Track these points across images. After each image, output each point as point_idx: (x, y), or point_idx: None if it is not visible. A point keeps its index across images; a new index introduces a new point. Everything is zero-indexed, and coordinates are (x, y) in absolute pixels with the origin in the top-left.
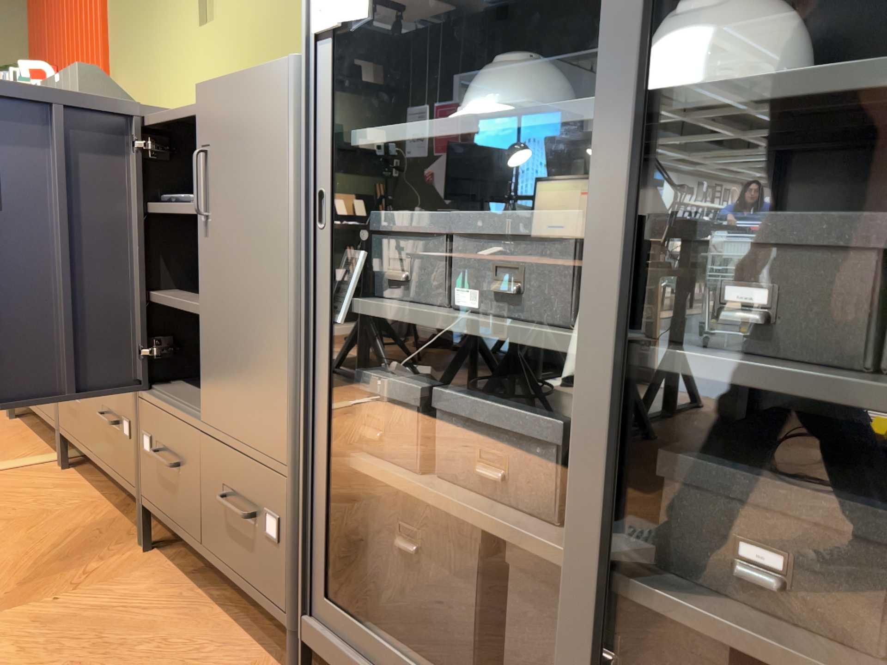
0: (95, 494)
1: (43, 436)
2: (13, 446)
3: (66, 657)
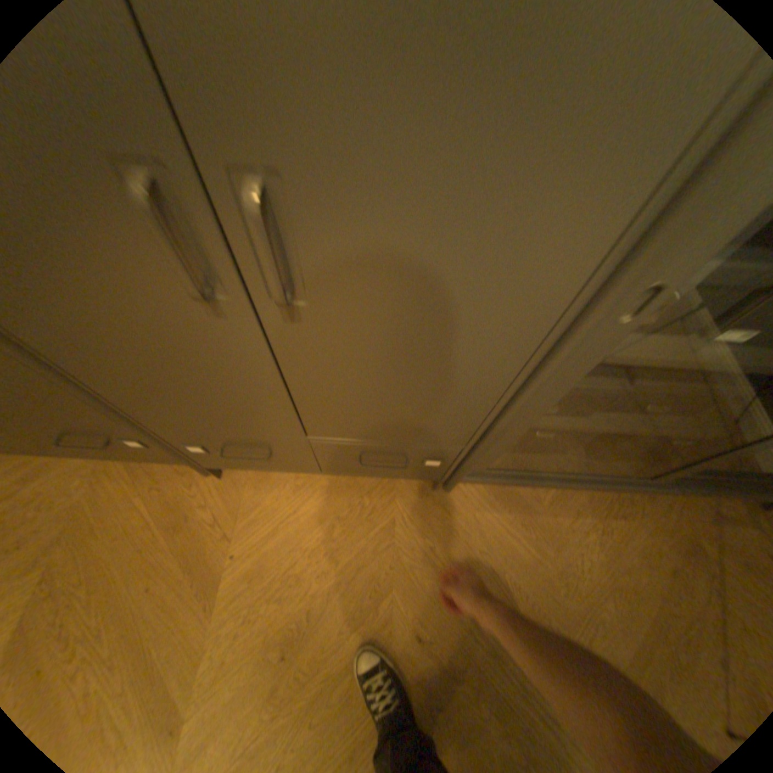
0: (74, 462)
1: None
2: None
3: (302, 574)
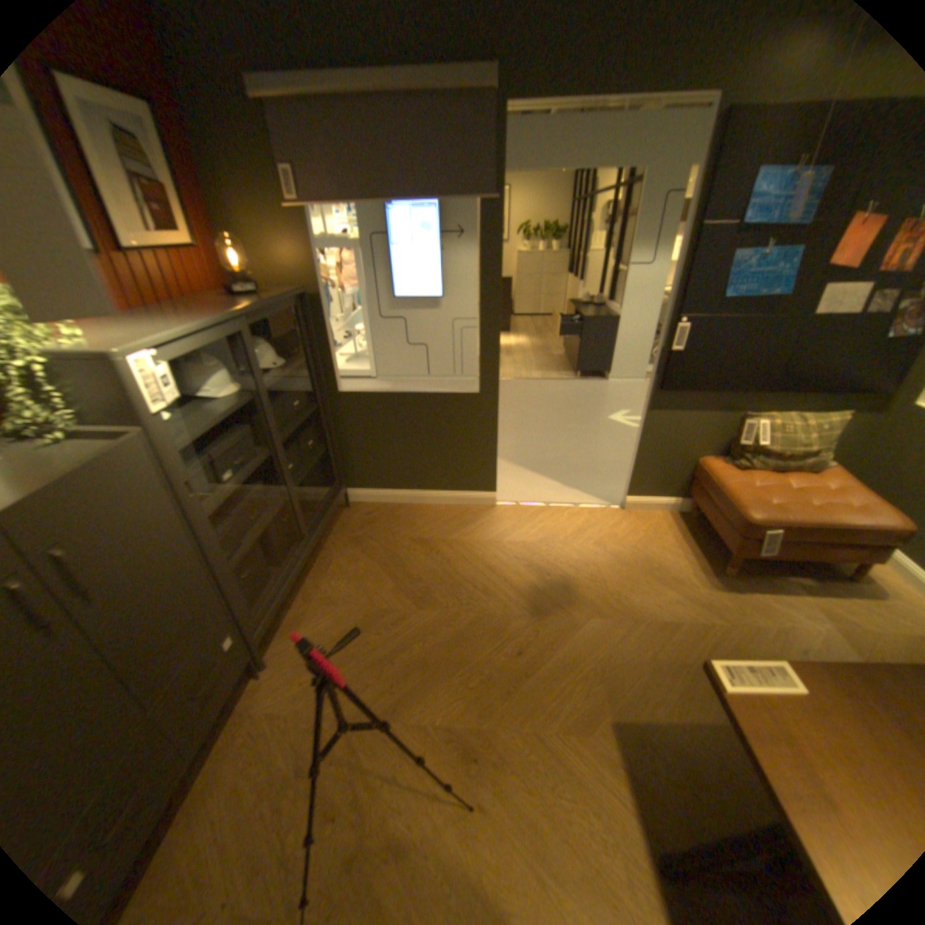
0: None
1: None
2: None
3: (275, 804)
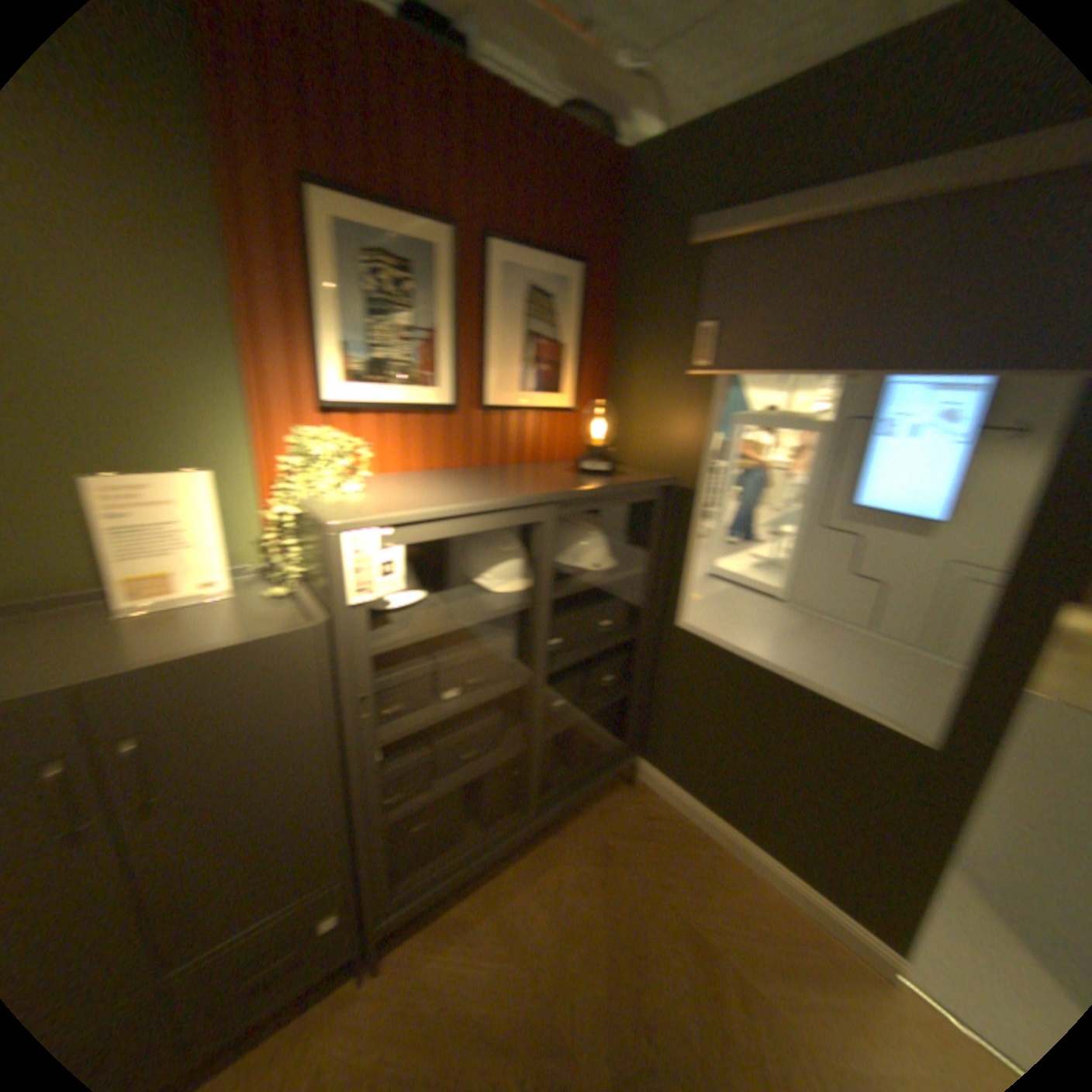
0: None
1: None
2: None
3: None
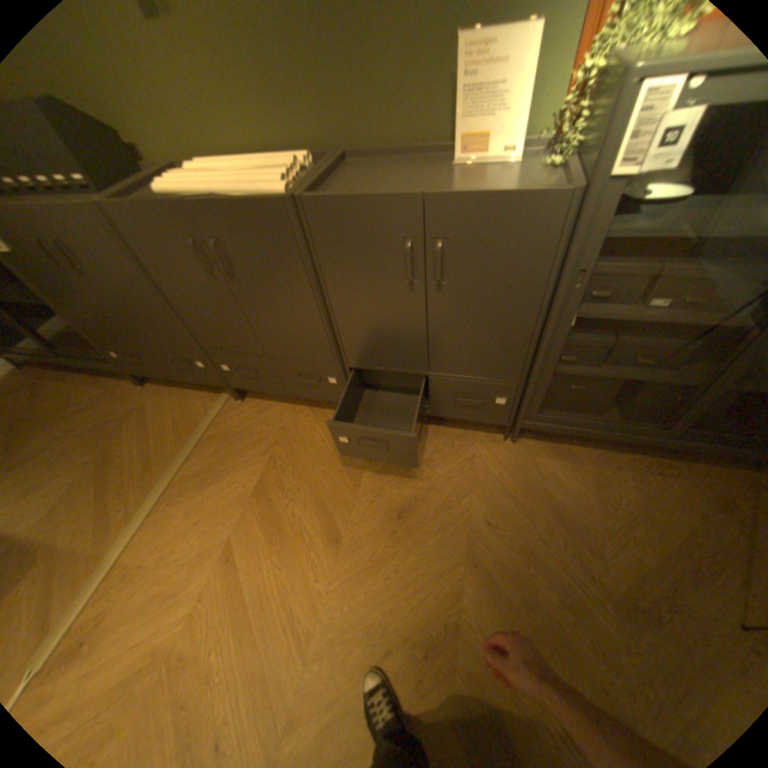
0: (285, 405)
1: (186, 388)
2: (184, 403)
3: (413, 477)
